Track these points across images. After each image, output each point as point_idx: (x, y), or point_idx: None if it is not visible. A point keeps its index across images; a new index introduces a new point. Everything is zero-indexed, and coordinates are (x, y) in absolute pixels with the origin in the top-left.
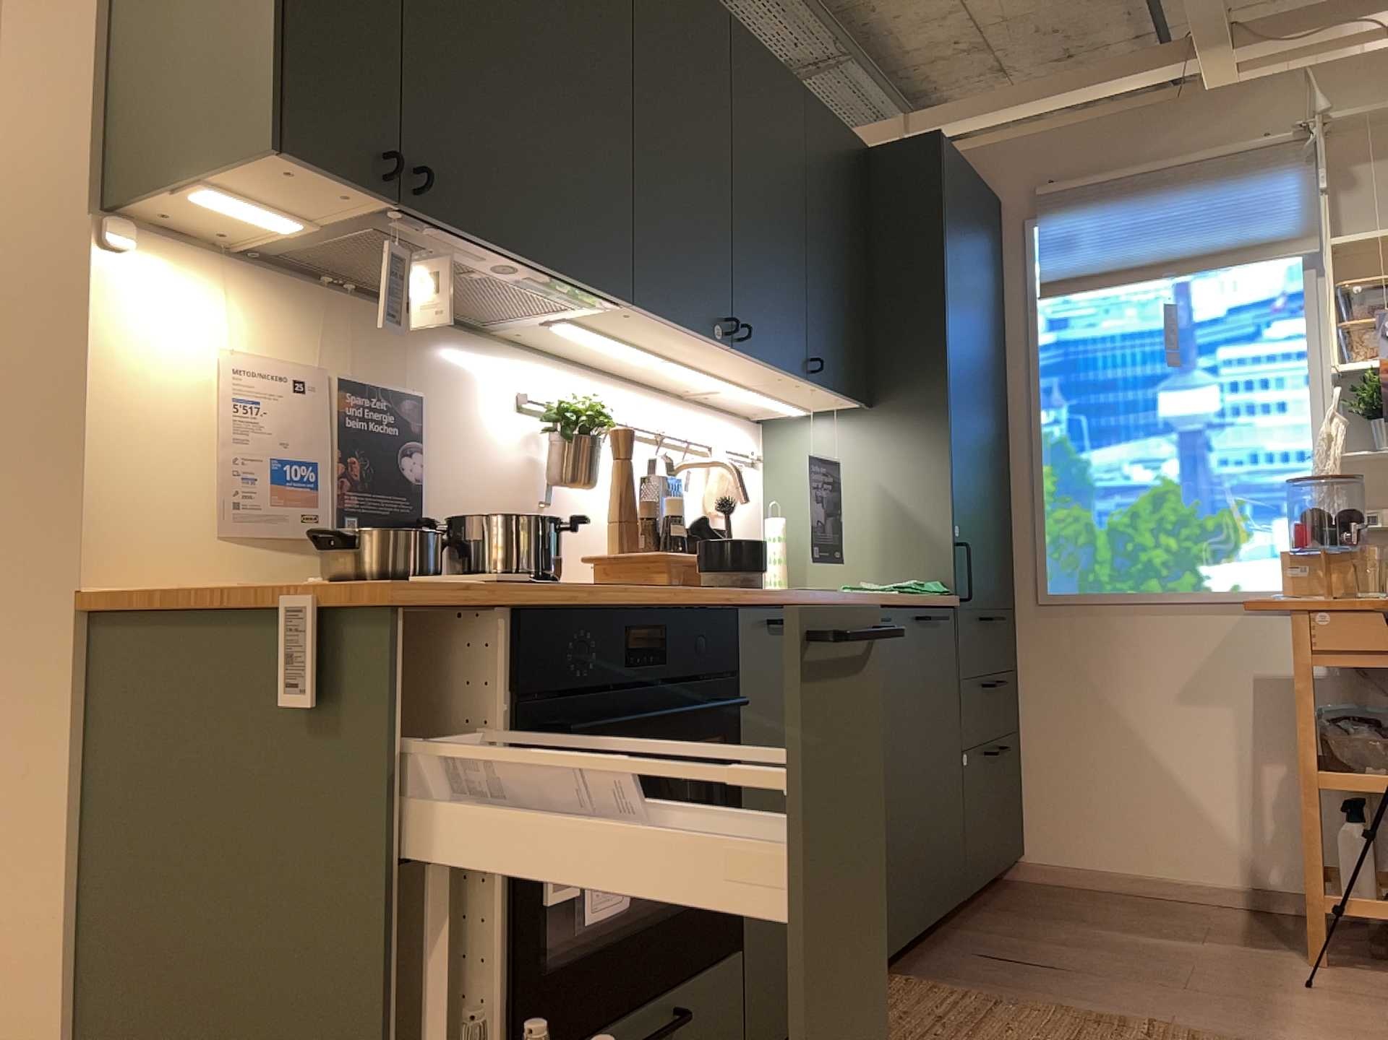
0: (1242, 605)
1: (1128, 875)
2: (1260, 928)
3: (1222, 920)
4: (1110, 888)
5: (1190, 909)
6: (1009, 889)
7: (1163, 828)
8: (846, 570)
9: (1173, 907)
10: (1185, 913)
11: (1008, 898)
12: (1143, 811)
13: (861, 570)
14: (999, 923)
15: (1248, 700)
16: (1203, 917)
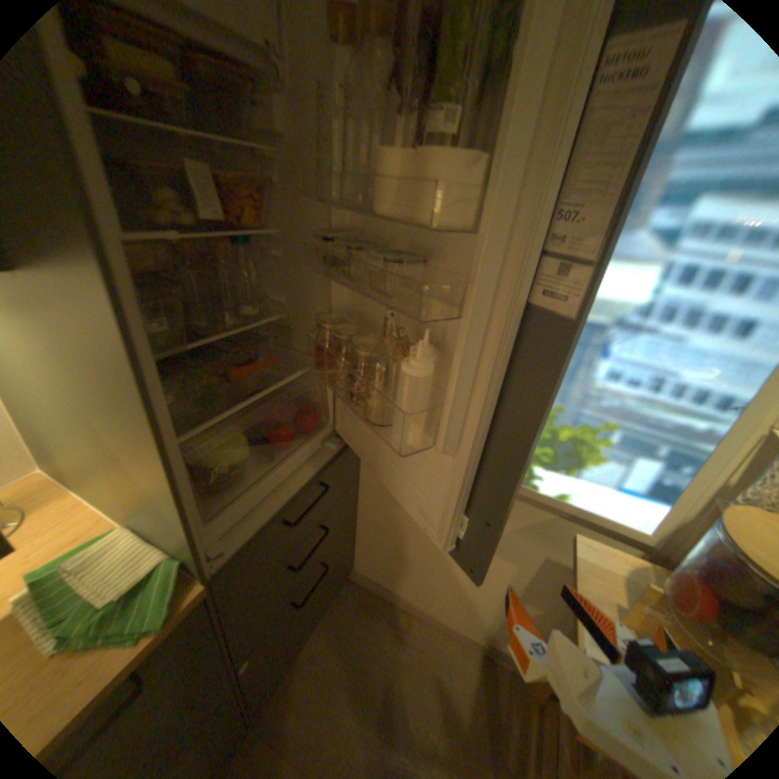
0: (563, 510)
1: (413, 606)
2: (483, 710)
3: (459, 688)
4: (401, 607)
5: (443, 657)
6: (333, 602)
7: (441, 598)
8: (92, 487)
9: (433, 648)
10: (437, 668)
11: (324, 628)
12: (431, 585)
13: (106, 496)
14: (290, 706)
15: (534, 569)
16: (448, 678)
